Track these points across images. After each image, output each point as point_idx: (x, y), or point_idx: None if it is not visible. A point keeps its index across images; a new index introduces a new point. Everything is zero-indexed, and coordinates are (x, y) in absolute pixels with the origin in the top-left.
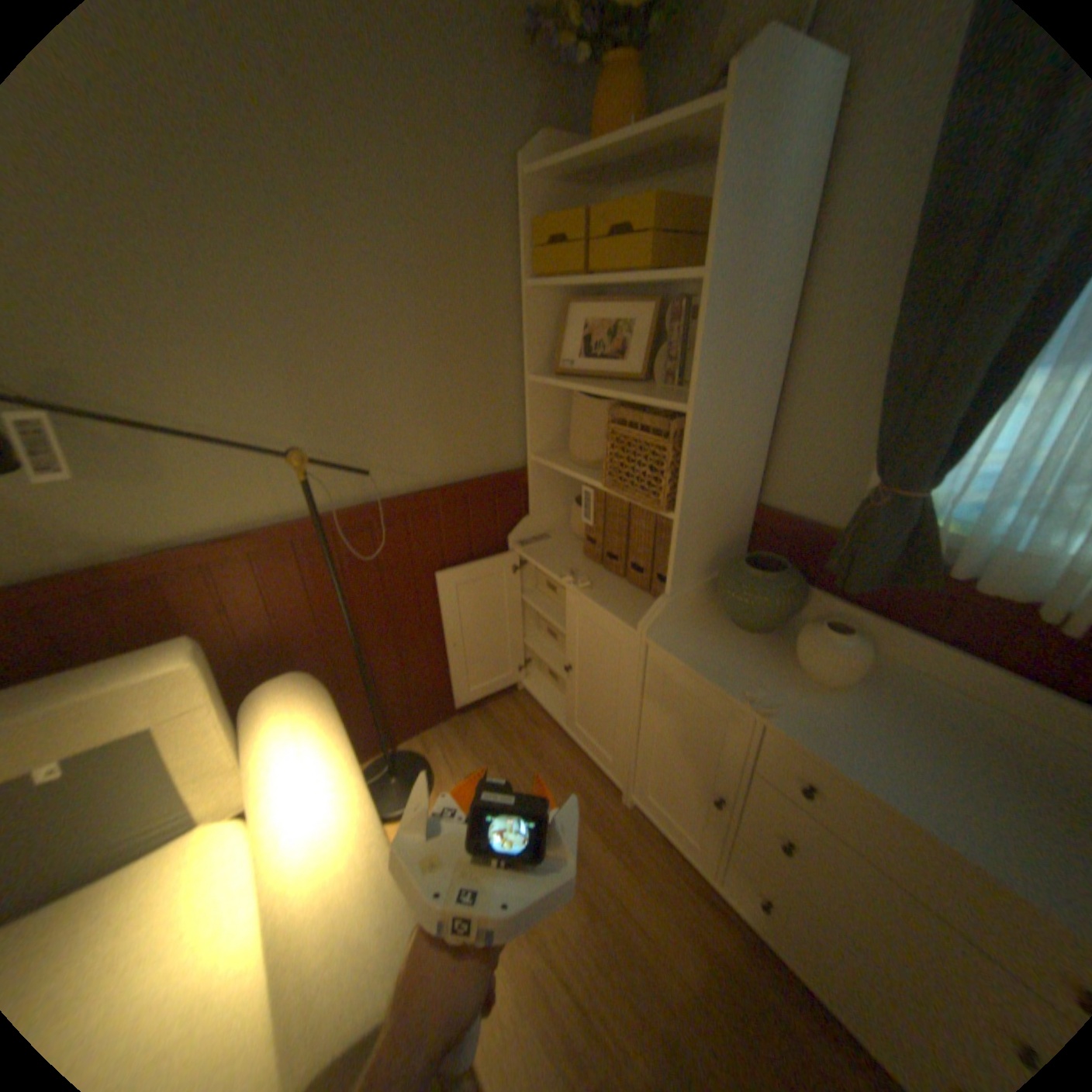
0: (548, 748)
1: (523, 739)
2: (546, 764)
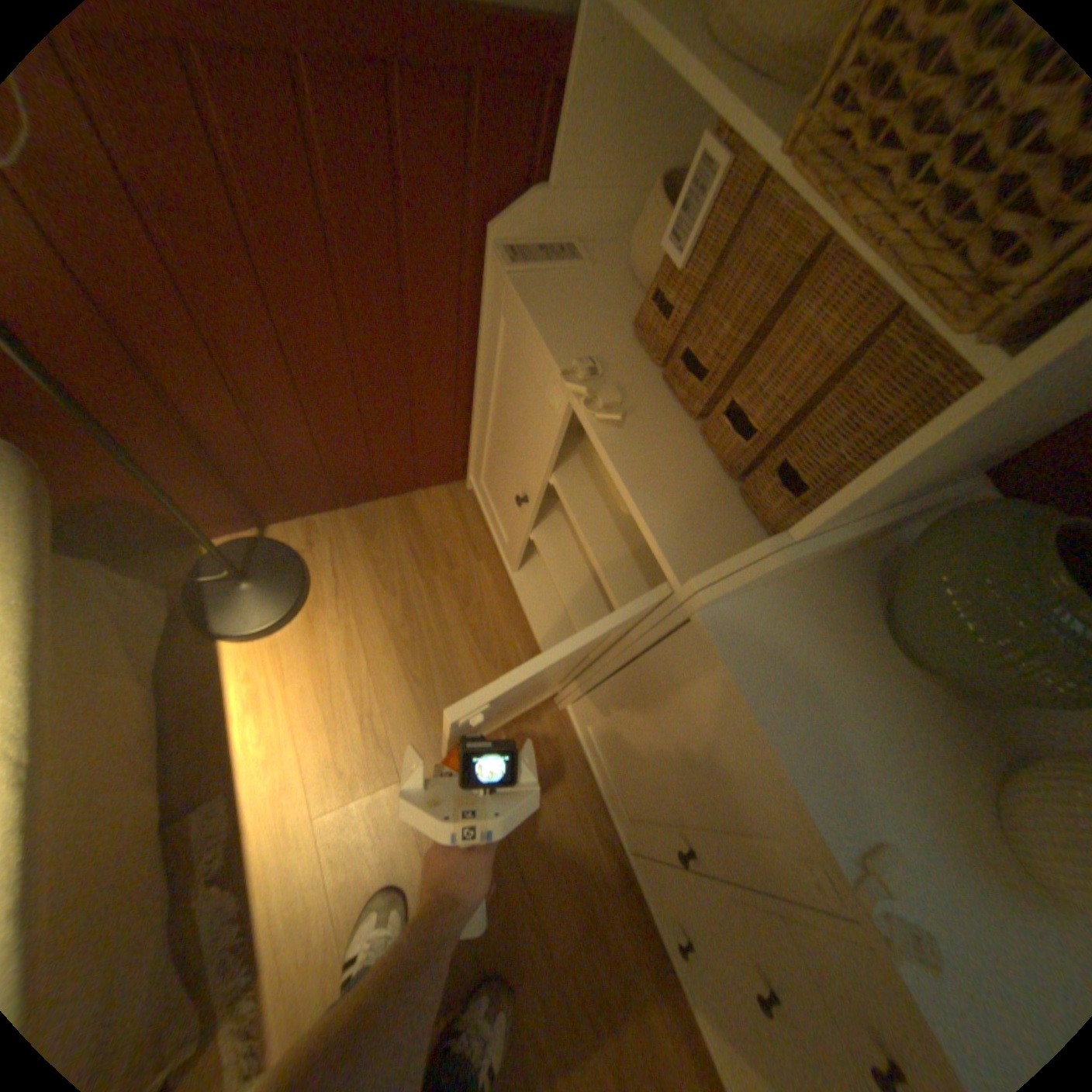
0: (482, 595)
1: (451, 570)
2: (471, 618)
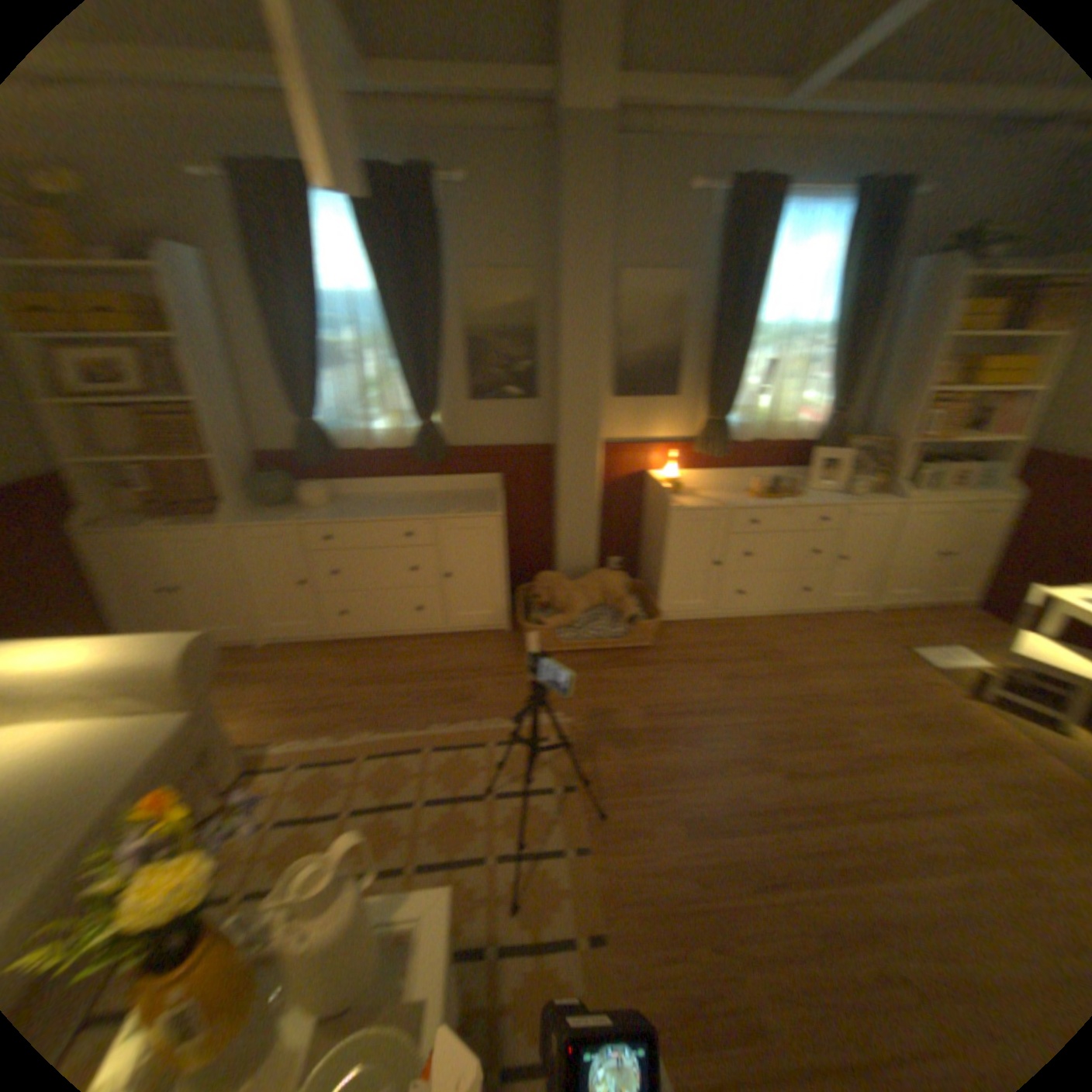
0: None
1: None
2: None
